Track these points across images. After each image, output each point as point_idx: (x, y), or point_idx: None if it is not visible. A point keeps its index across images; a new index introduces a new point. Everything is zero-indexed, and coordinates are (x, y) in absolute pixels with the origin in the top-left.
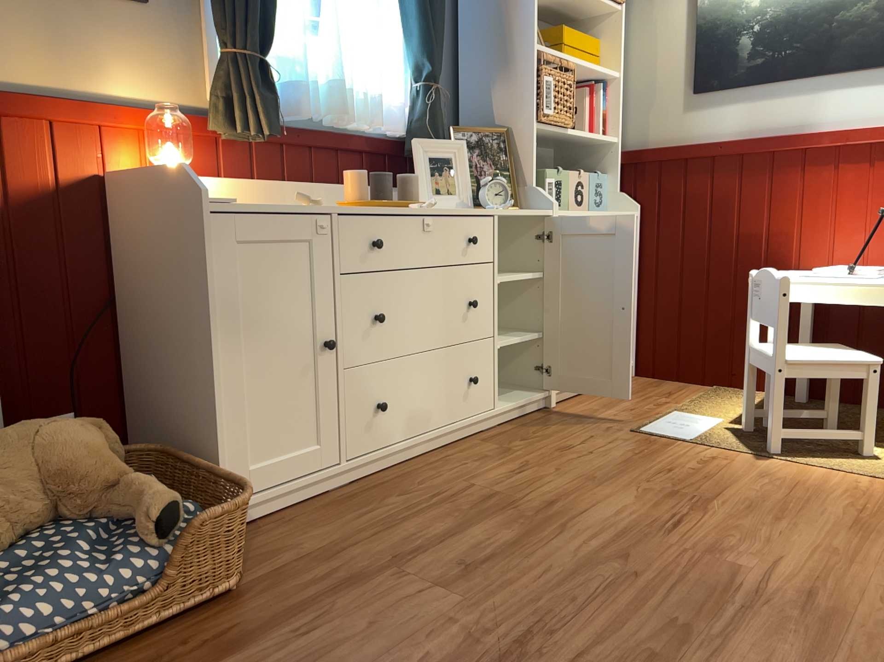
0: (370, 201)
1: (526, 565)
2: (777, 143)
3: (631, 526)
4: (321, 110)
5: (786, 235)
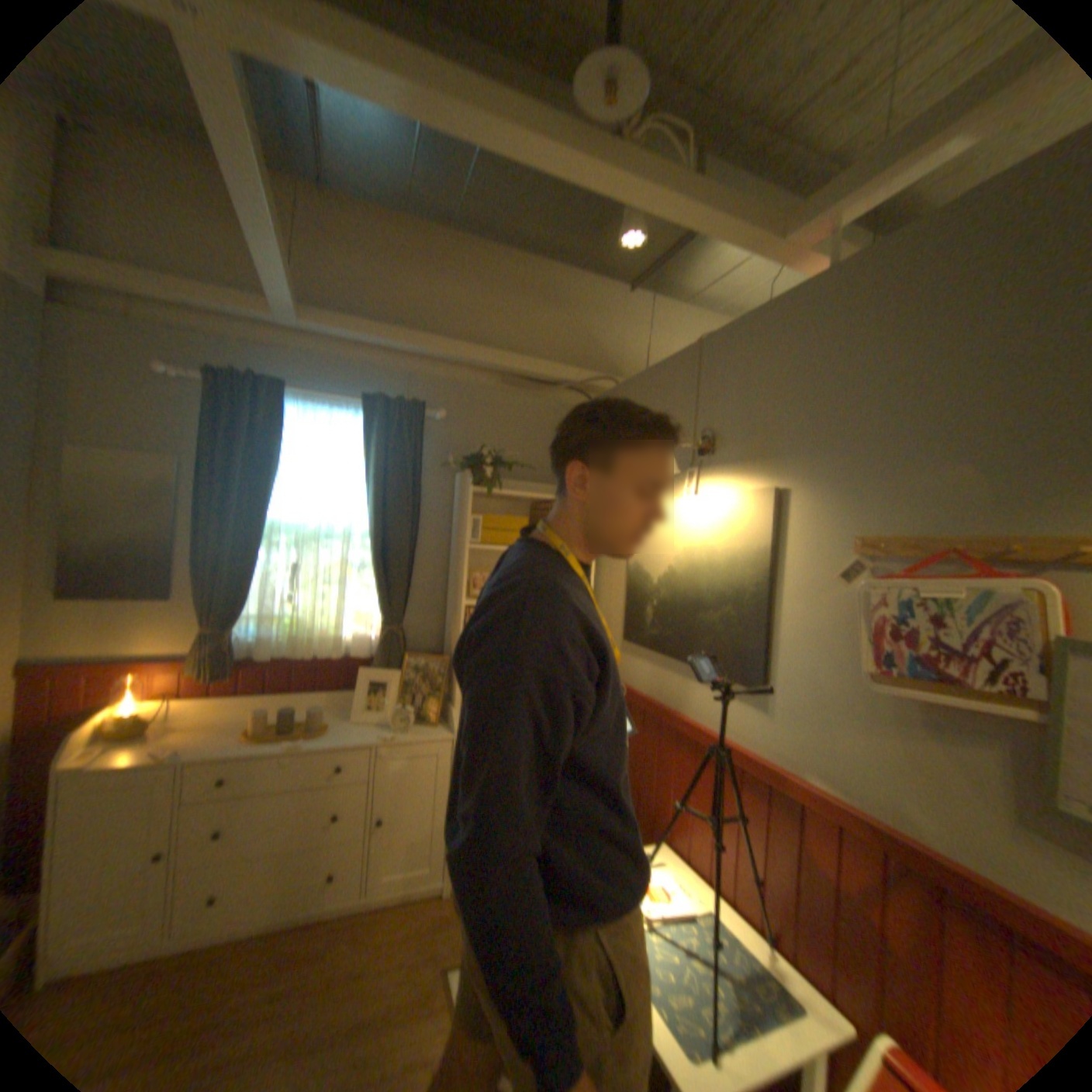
0: (251, 740)
1: None
2: (660, 715)
3: None
4: (290, 650)
5: (666, 807)
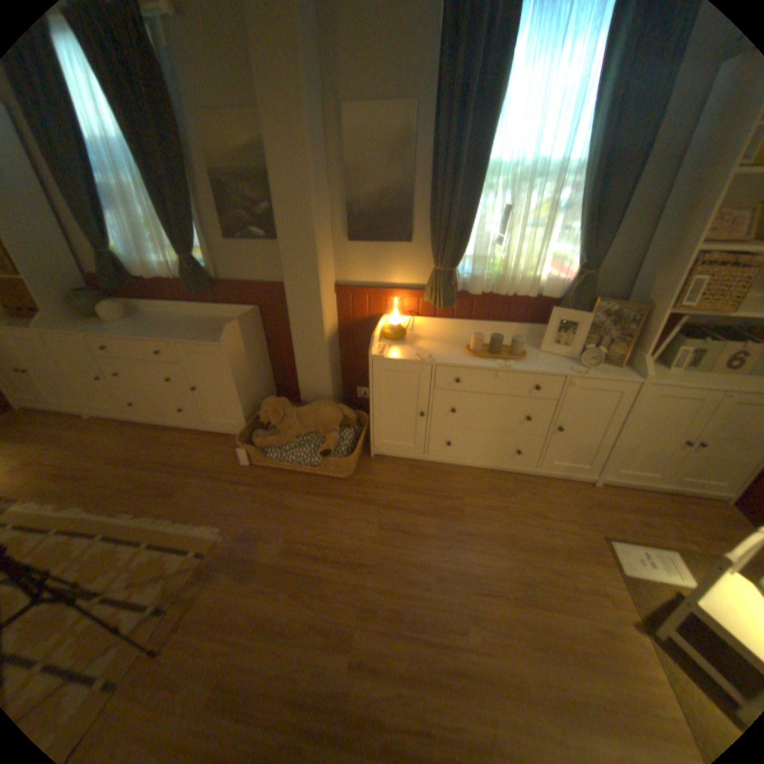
0: (474, 355)
1: (411, 547)
2: None
3: (474, 575)
4: (495, 287)
5: None
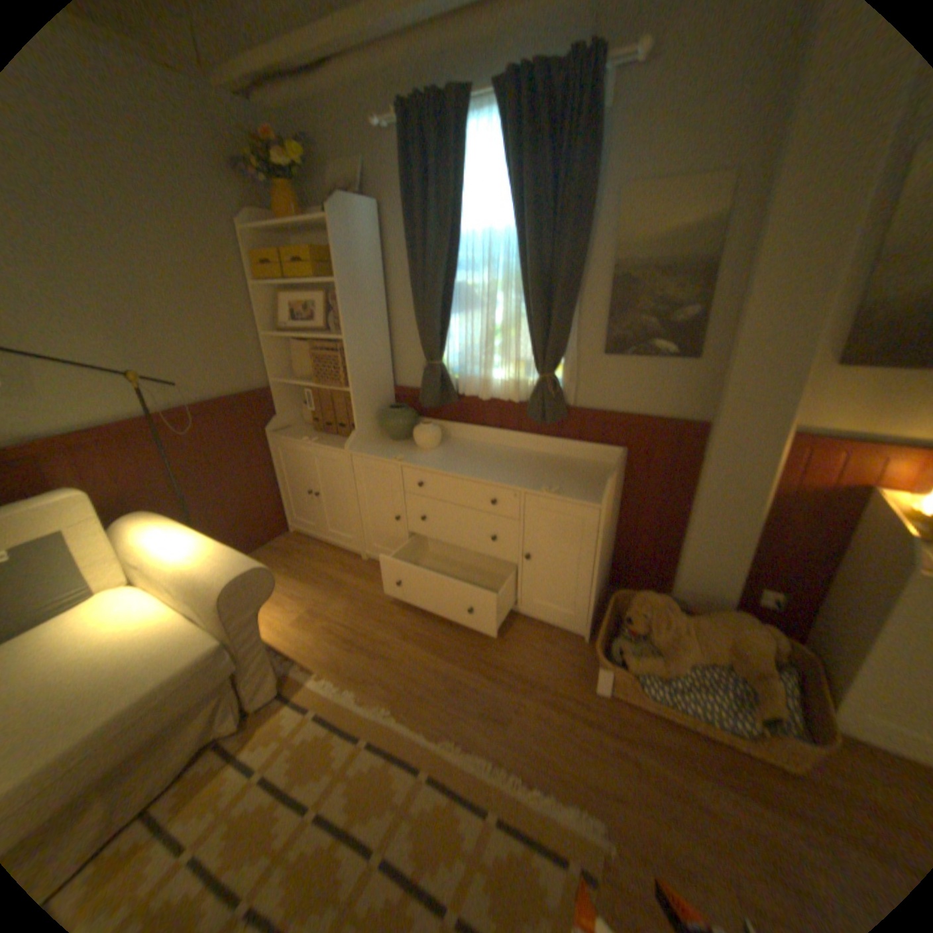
0: None
1: None
2: None
3: None
4: None
5: None
